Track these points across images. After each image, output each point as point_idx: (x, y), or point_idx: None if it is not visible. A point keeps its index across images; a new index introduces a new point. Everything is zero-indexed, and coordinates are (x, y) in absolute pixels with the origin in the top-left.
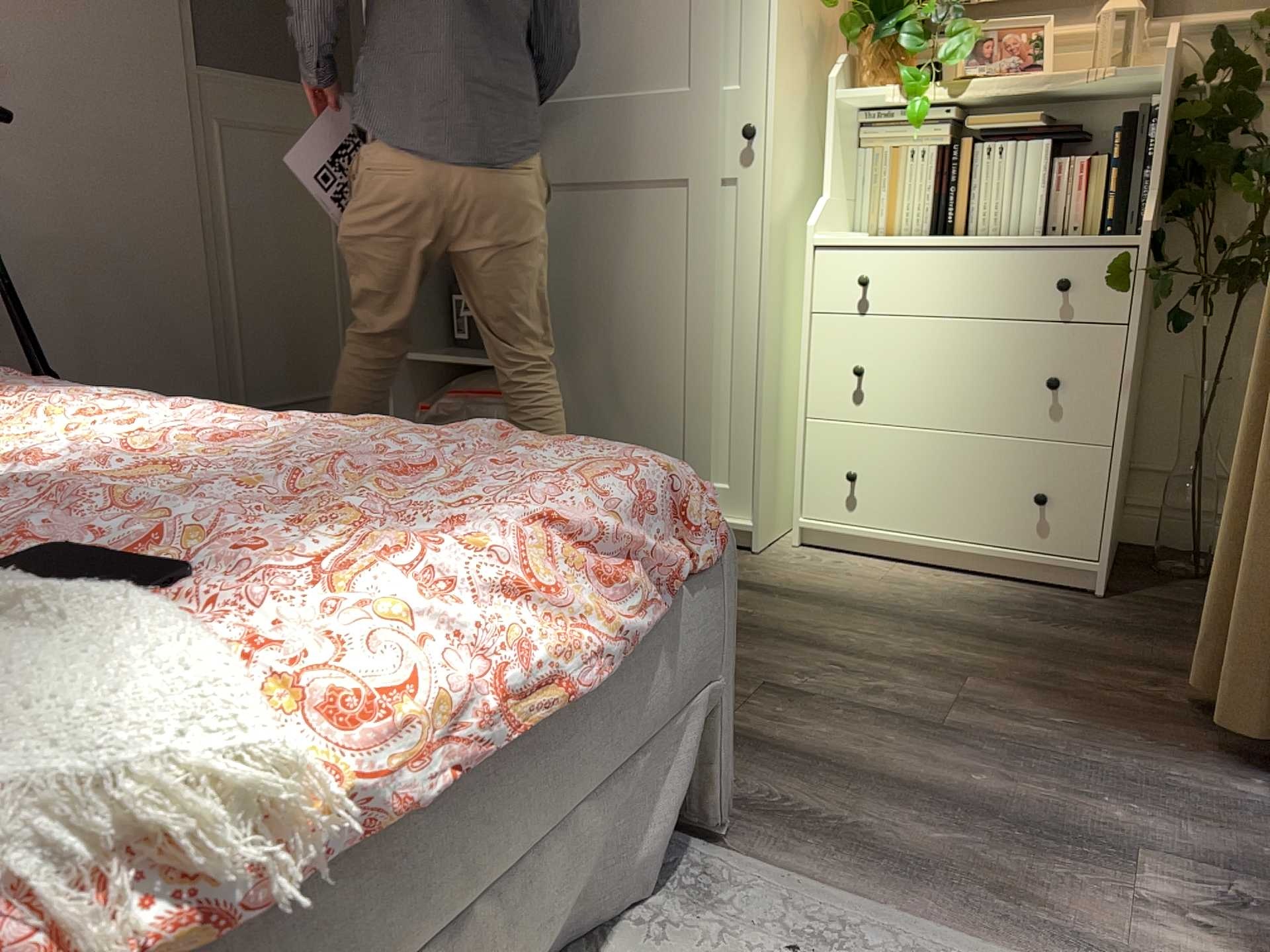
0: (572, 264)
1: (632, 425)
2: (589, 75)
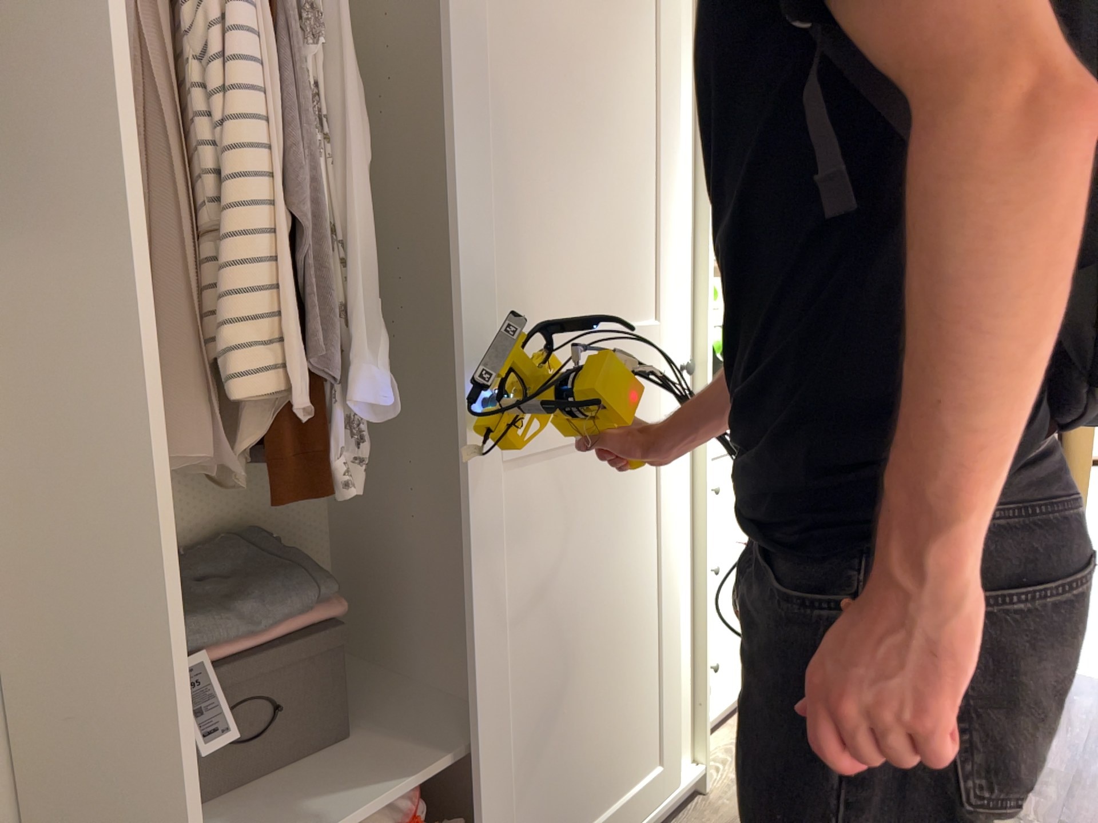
0: (538, 565)
1: (597, 743)
2: (548, 293)
